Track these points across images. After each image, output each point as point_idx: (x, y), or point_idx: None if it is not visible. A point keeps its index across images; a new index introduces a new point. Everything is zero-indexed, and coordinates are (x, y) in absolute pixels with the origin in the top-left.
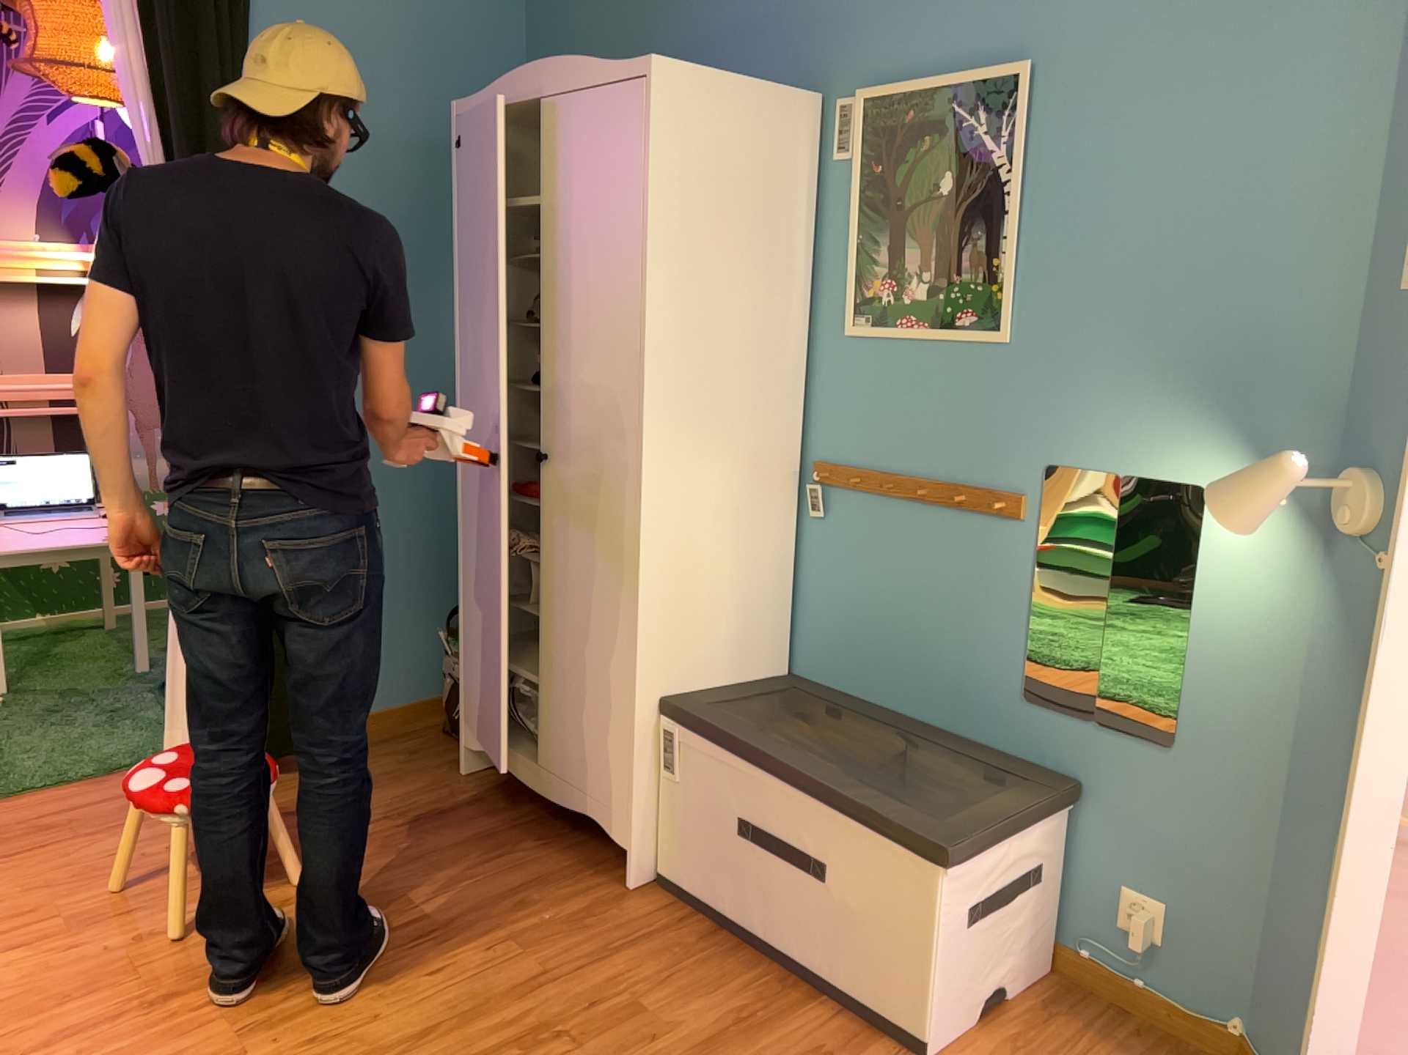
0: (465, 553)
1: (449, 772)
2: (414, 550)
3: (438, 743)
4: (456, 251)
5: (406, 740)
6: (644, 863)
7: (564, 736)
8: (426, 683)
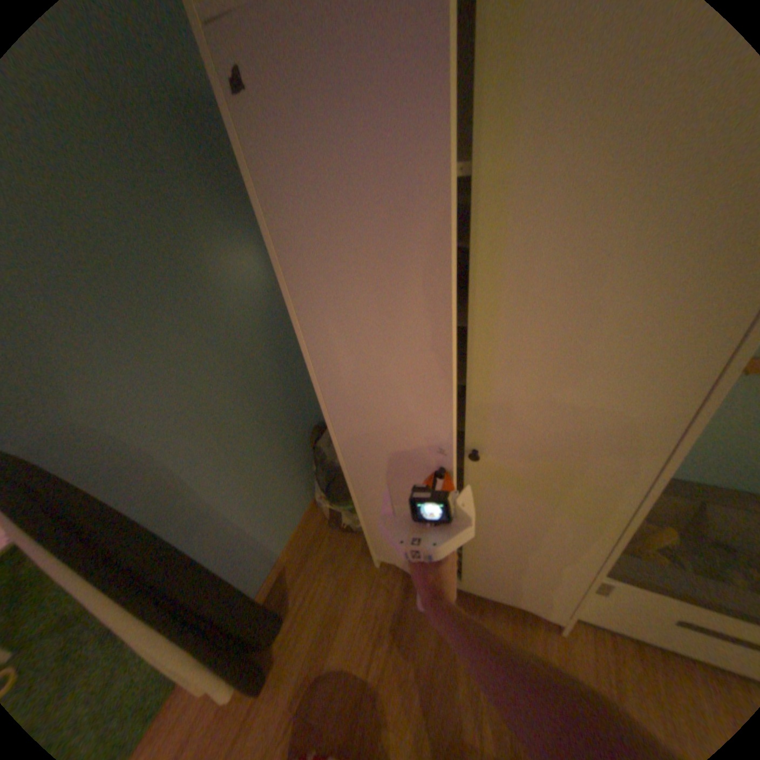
0: (359, 488)
1: (370, 569)
2: (272, 454)
3: (339, 539)
4: (276, 255)
5: (320, 548)
6: (573, 624)
7: (483, 568)
8: (305, 503)
